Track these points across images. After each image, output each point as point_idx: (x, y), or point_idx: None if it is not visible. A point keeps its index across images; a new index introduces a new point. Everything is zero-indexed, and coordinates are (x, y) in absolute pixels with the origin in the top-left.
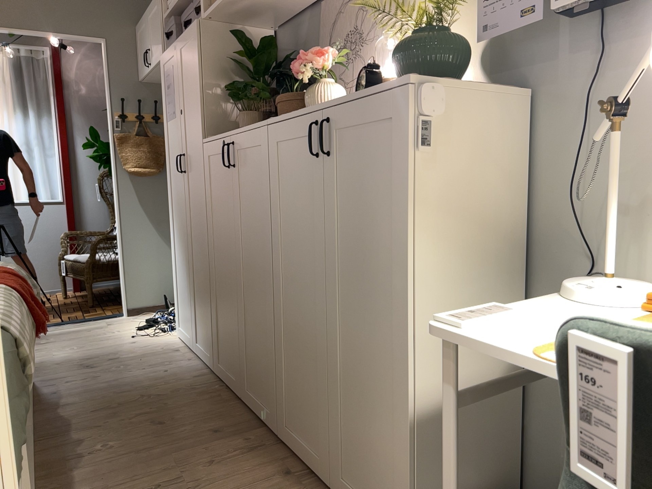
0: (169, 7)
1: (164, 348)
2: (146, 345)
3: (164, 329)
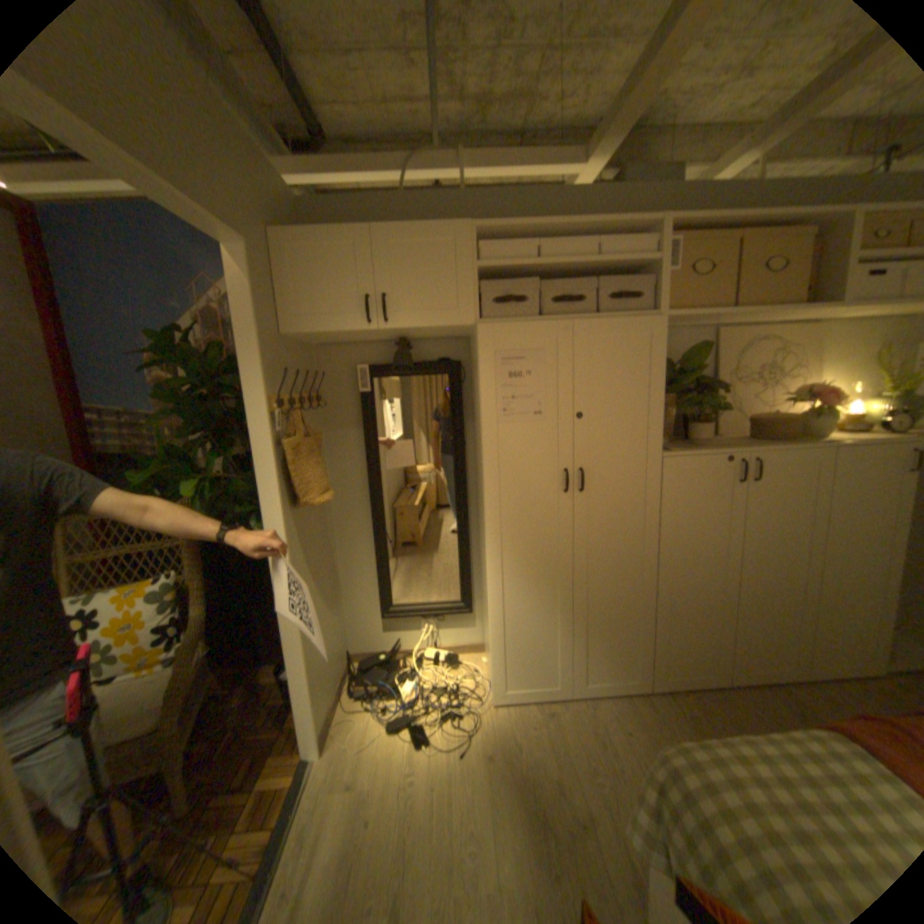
0: (481, 255)
1: (534, 728)
2: (510, 746)
3: (445, 719)
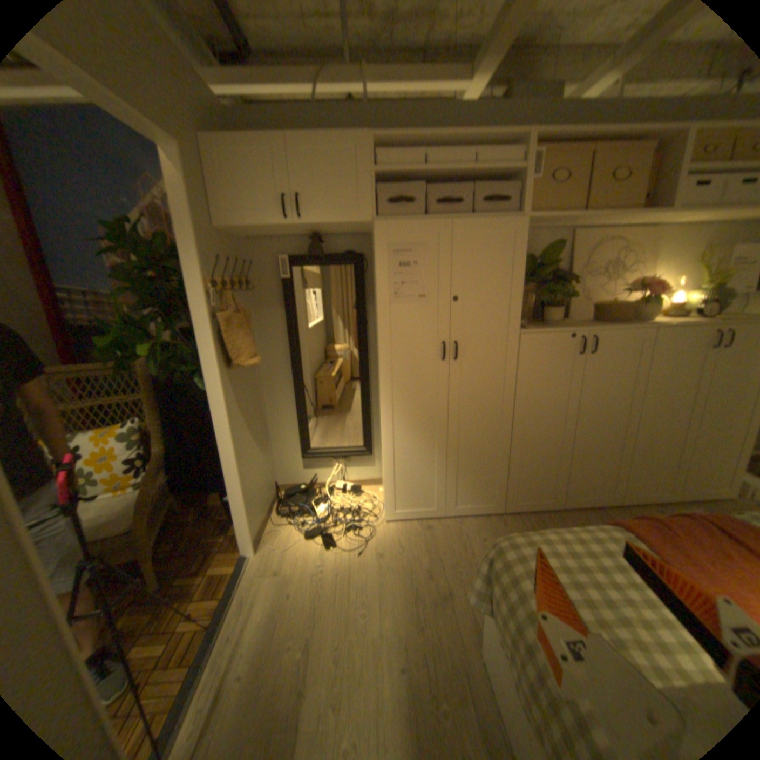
0: (378, 161)
1: (415, 535)
2: (396, 547)
3: (349, 529)
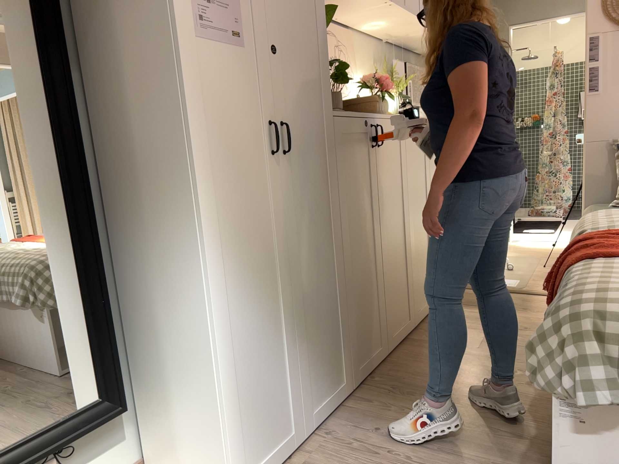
0: None
1: None
2: None
3: None
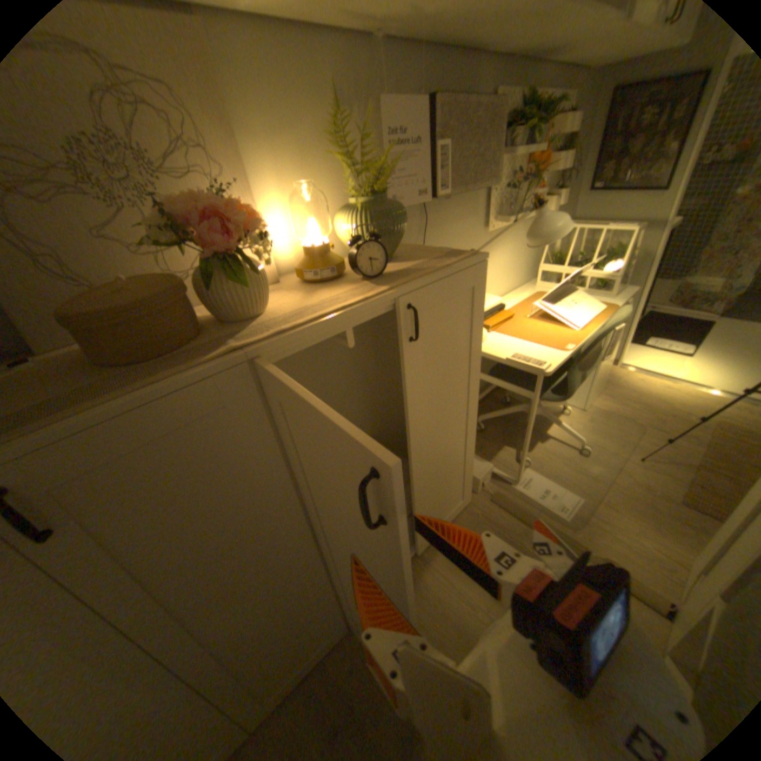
0: None
1: None
2: None
3: None
